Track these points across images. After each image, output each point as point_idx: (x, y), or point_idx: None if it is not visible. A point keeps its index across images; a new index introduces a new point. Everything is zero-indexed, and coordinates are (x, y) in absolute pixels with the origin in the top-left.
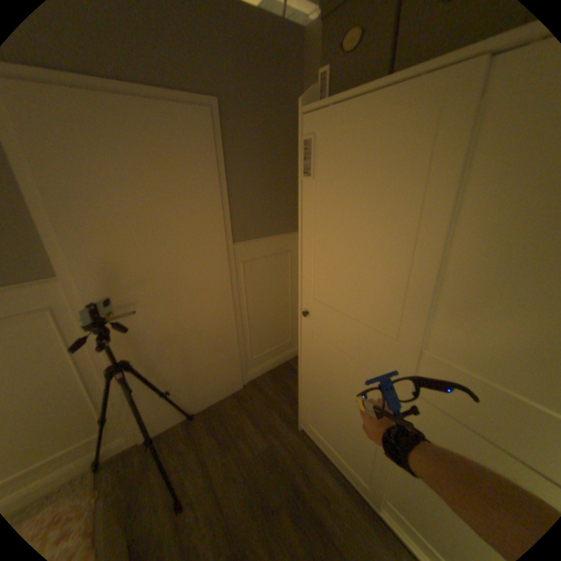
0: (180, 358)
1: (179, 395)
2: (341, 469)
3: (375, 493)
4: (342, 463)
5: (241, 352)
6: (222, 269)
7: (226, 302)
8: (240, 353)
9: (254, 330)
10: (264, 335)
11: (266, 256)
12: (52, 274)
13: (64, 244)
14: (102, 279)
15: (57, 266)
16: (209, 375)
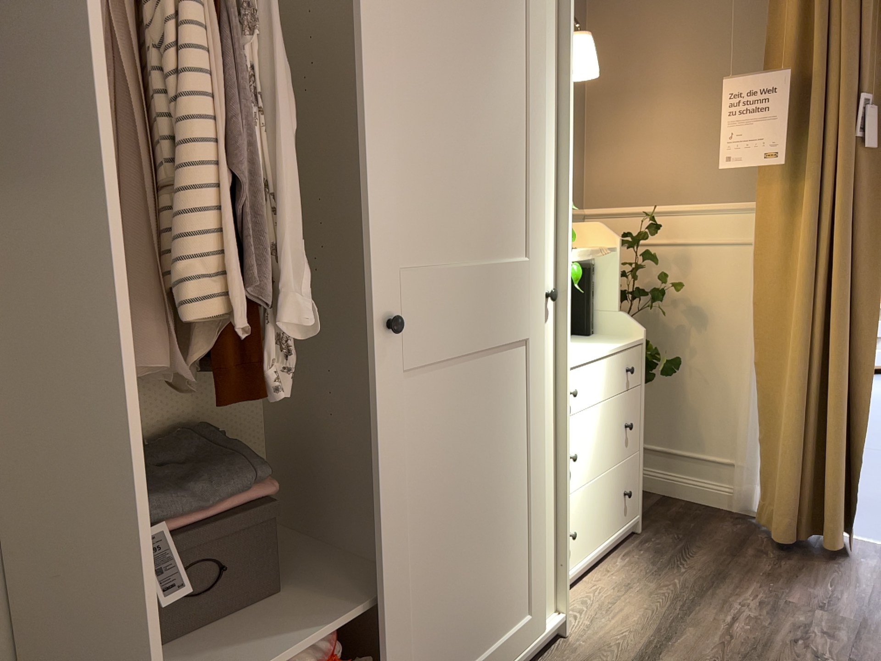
0: None
1: None
2: None
3: None
4: None
5: None
6: None
7: None
8: None
9: None
10: None
11: None
12: None
13: None
14: None
15: None
16: None
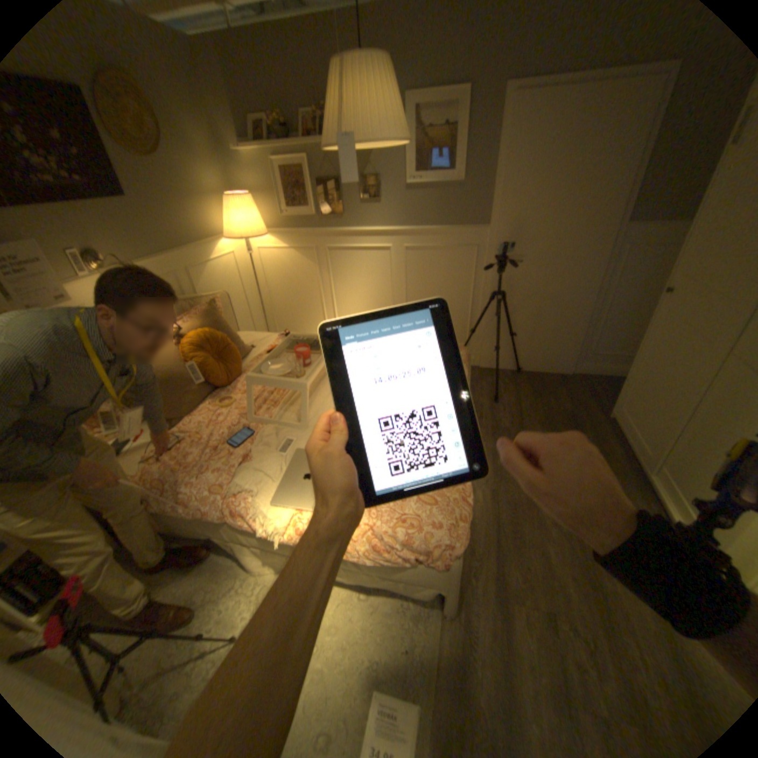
0: (534, 316)
1: (519, 348)
2: (636, 445)
3: (658, 457)
4: (640, 439)
5: (587, 340)
6: (605, 246)
7: (594, 281)
8: (585, 340)
9: (612, 323)
10: (620, 335)
11: (665, 244)
12: (488, 224)
13: (503, 203)
14: (512, 233)
15: (492, 218)
16: (549, 344)
